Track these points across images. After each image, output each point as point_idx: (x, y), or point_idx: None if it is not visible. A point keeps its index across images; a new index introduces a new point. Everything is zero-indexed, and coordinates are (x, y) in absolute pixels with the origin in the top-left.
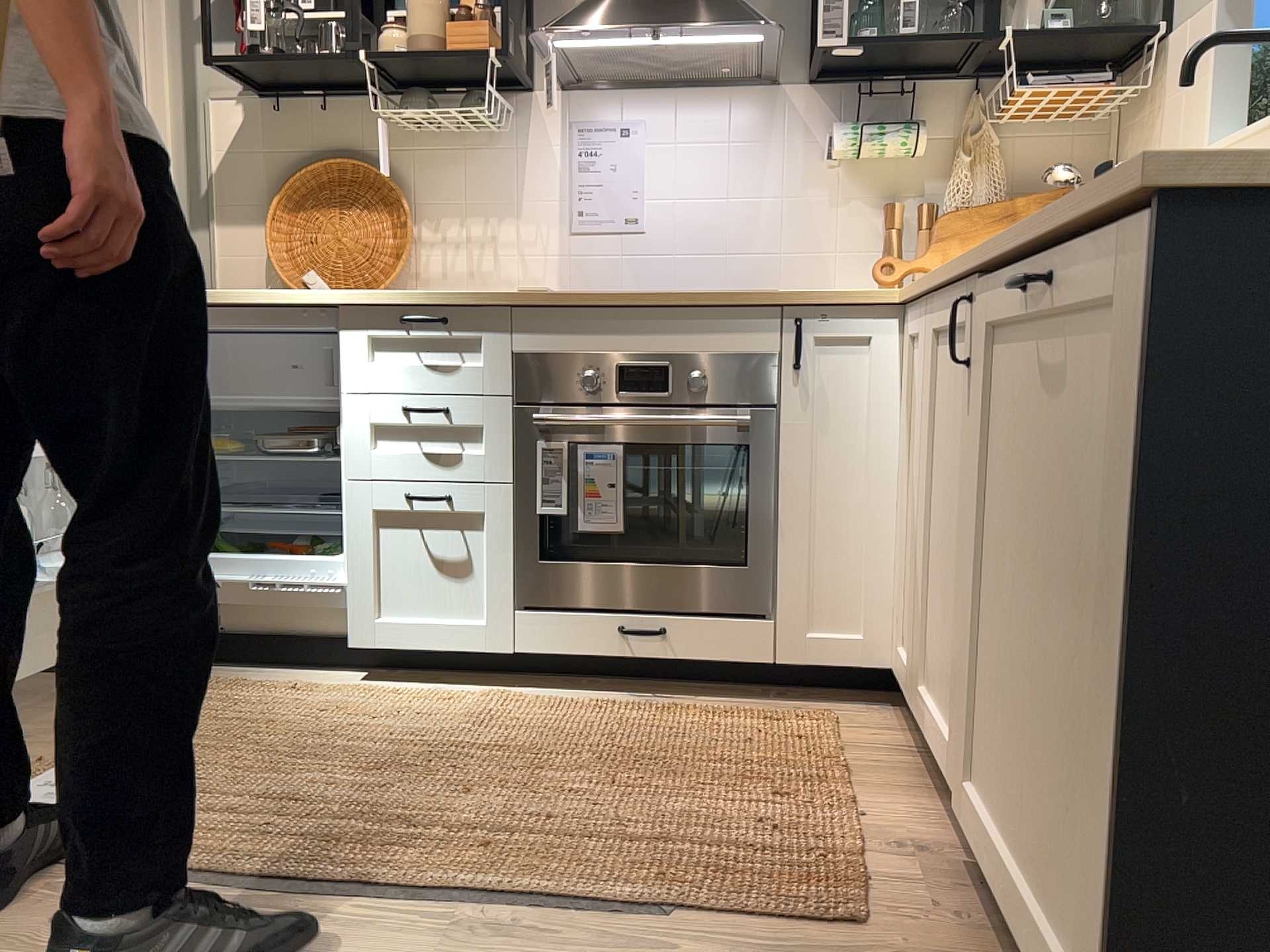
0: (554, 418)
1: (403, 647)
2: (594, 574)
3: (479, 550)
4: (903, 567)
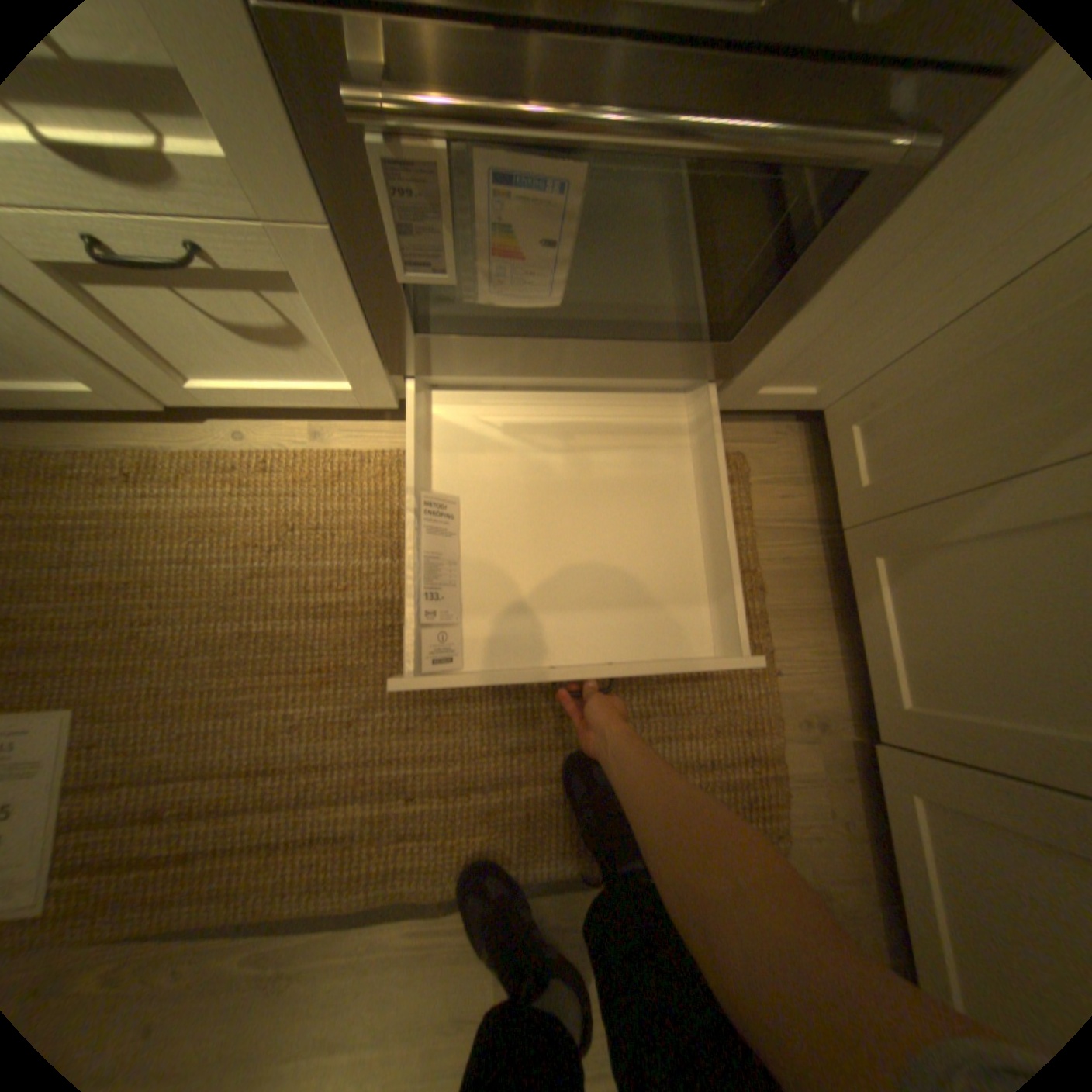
0: (412, 100)
1: (241, 400)
2: (502, 338)
3: (301, 308)
4: (936, 363)
